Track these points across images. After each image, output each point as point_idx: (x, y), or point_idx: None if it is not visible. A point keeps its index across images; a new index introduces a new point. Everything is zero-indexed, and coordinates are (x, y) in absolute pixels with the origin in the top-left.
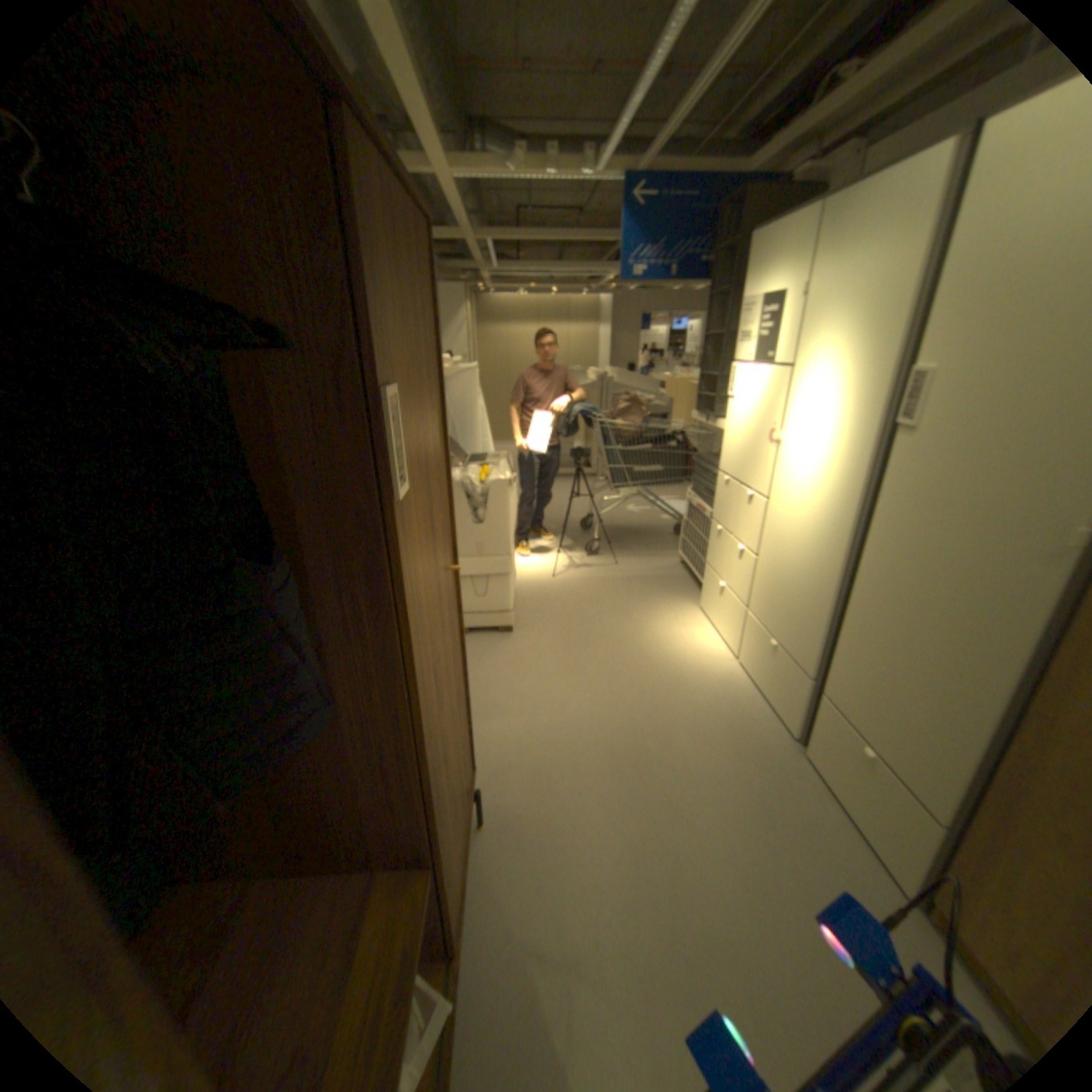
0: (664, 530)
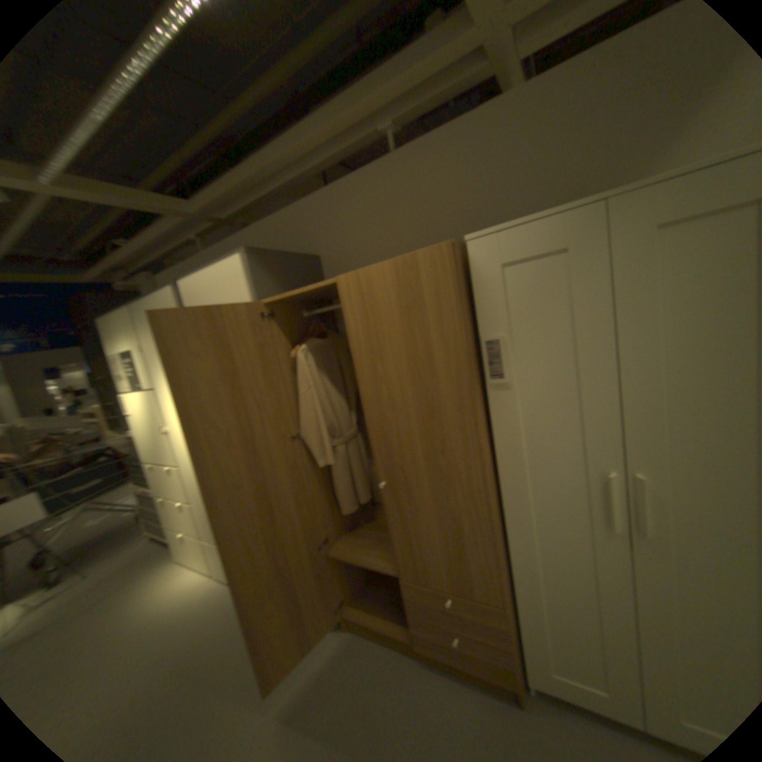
0: (124, 525)
